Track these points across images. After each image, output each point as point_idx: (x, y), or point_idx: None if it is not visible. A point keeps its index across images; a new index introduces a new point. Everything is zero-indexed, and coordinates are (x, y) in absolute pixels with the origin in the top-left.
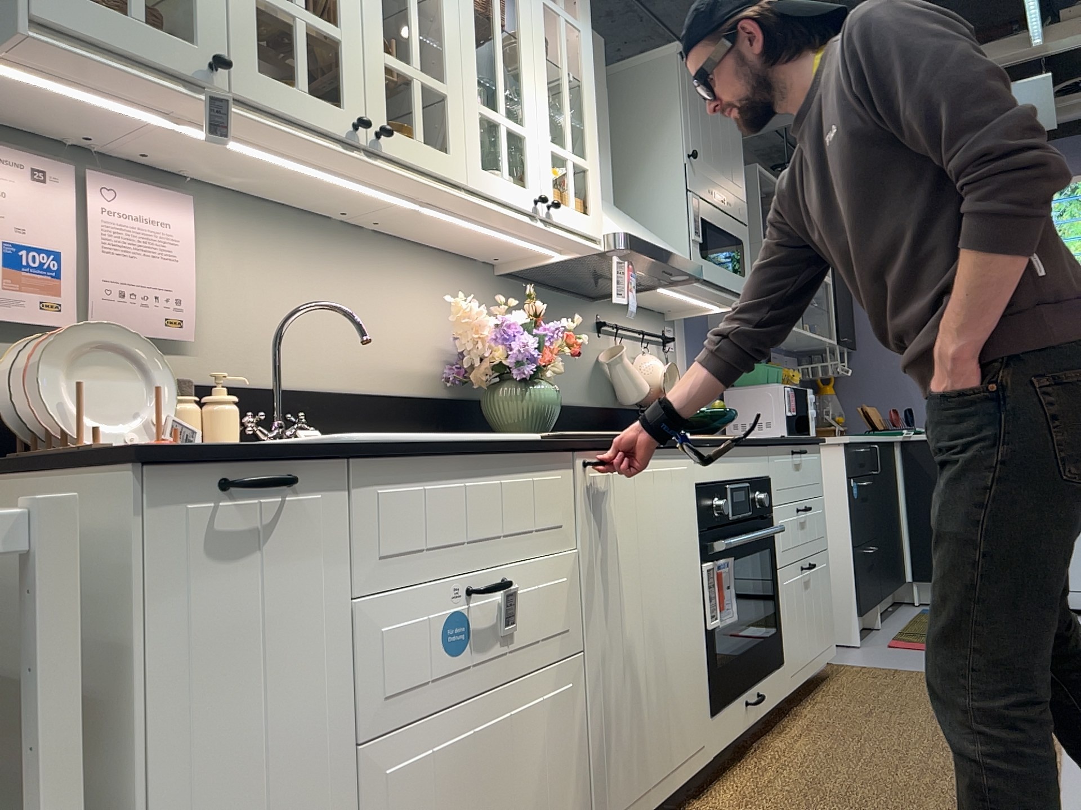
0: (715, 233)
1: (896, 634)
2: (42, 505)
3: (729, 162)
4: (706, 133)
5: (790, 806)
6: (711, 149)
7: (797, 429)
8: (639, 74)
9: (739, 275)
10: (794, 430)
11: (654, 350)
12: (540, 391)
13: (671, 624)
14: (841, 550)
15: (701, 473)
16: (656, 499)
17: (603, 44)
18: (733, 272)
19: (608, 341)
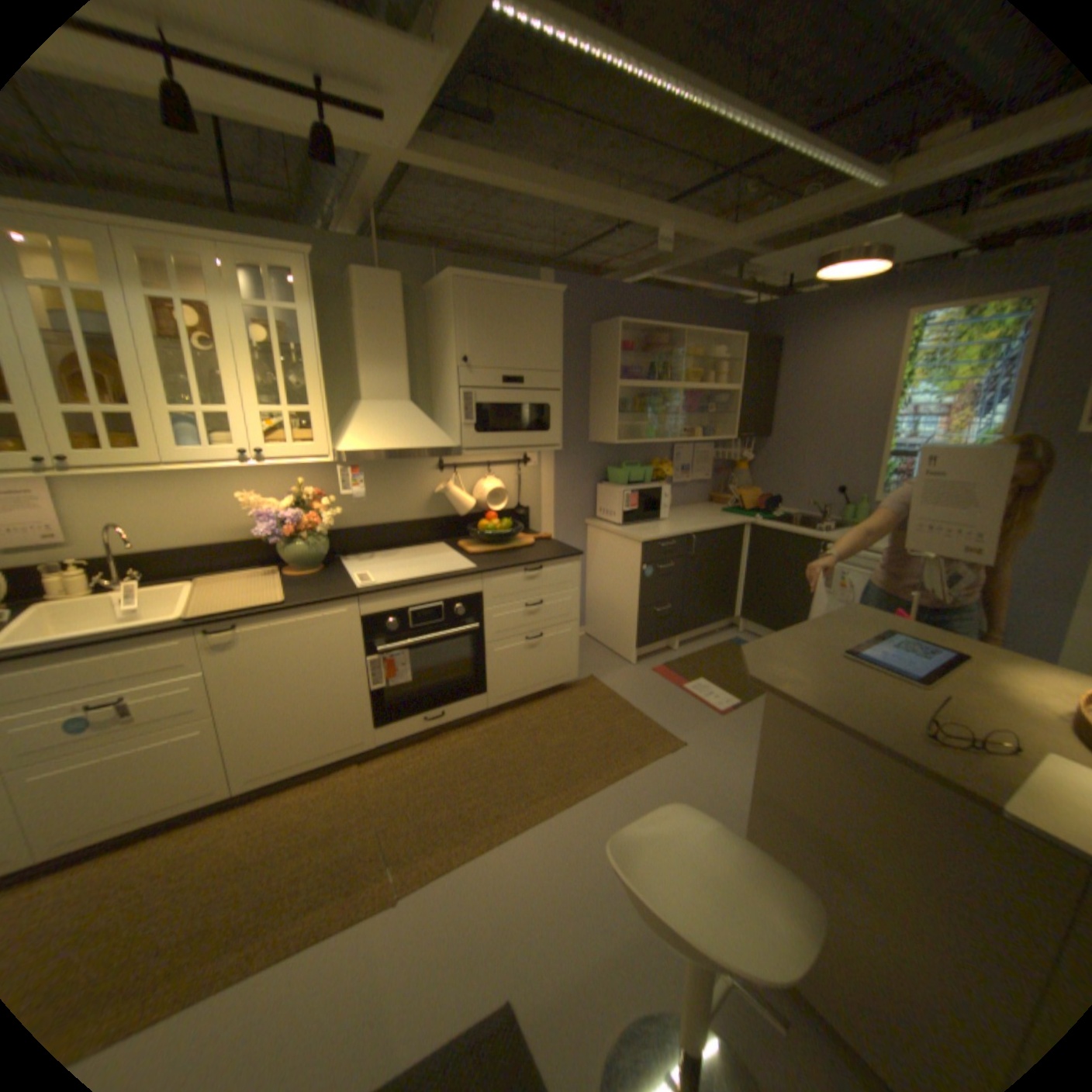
0: (507, 407)
1: (673, 661)
2: None
3: (532, 345)
4: (495, 332)
5: (387, 786)
6: (501, 343)
7: (635, 519)
8: (442, 289)
9: (538, 432)
10: (631, 520)
11: (507, 471)
12: (301, 546)
13: (319, 693)
14: (632, 608)
15: (368, 609)
16: (301, 634)
17: (396, 276)
18: (526, 433)
19: (449, 474)
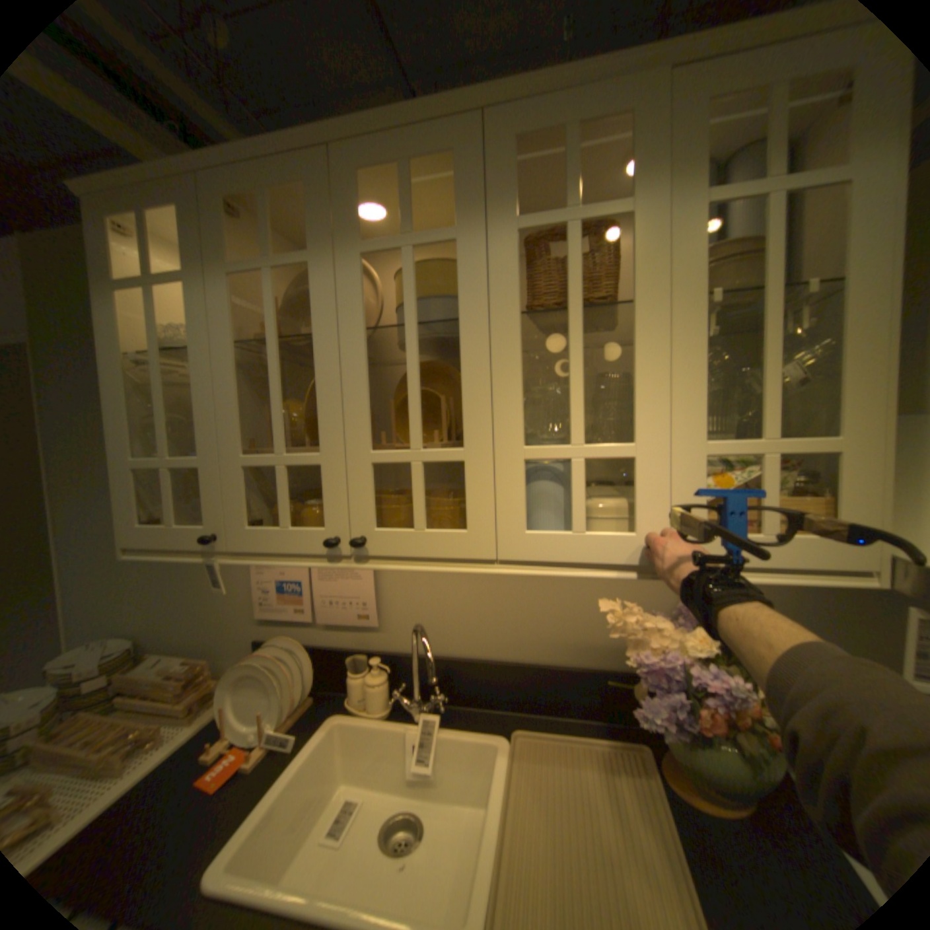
0: None
1: None
2: None
3: None
4: None
5: None
6: None
7: None
8: None
9: None
10: None
11: None
12: (726, 754)
13: None
14: None
15: None
16: None
17: None
18: None
19: None
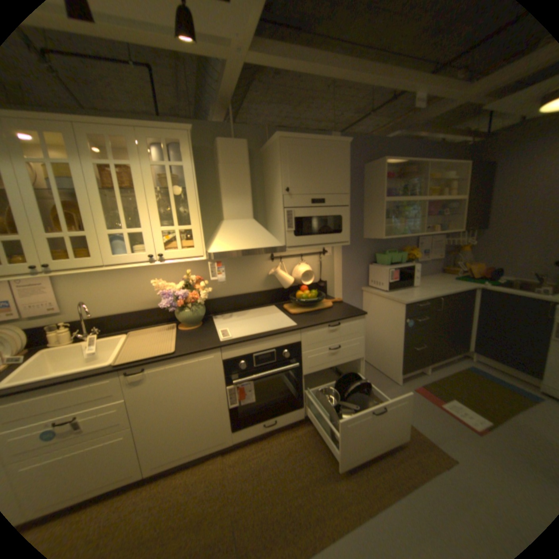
0: (314, 219)
1: (429, 384)
2: None
3: (330, 178)
4: (306, 170)
5: (239, 478)
6: (310, 177)
7: (397, 287)
8: (272, 147)
9: (334, 234)
10: (395, 288)
11: (313, 259)
12: (188, 312)
13: (196, 411)
14: (399, 347)
15: (227, 355)
16: (184, 373)
17: (244, 142)
18: (327, 235)
19: (277, 263)
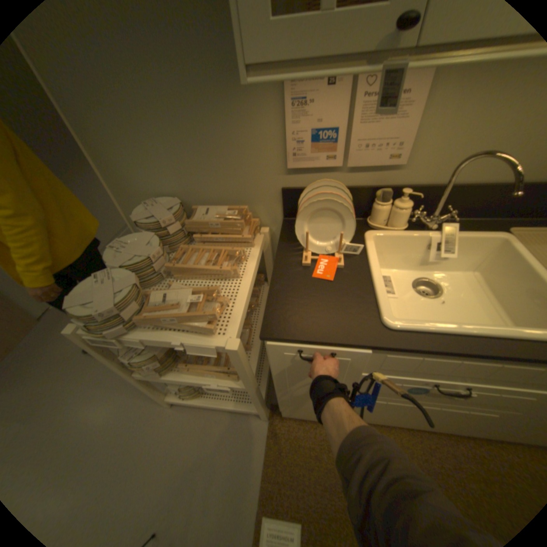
0: None
1: None
2: (231, 351)
3: None
4: None
5: None
6: None
7: None
8: None
9: None
10: None
11: None
12: None
13: None
14: None
15: None
16: None
17: None
18: None
19: None
